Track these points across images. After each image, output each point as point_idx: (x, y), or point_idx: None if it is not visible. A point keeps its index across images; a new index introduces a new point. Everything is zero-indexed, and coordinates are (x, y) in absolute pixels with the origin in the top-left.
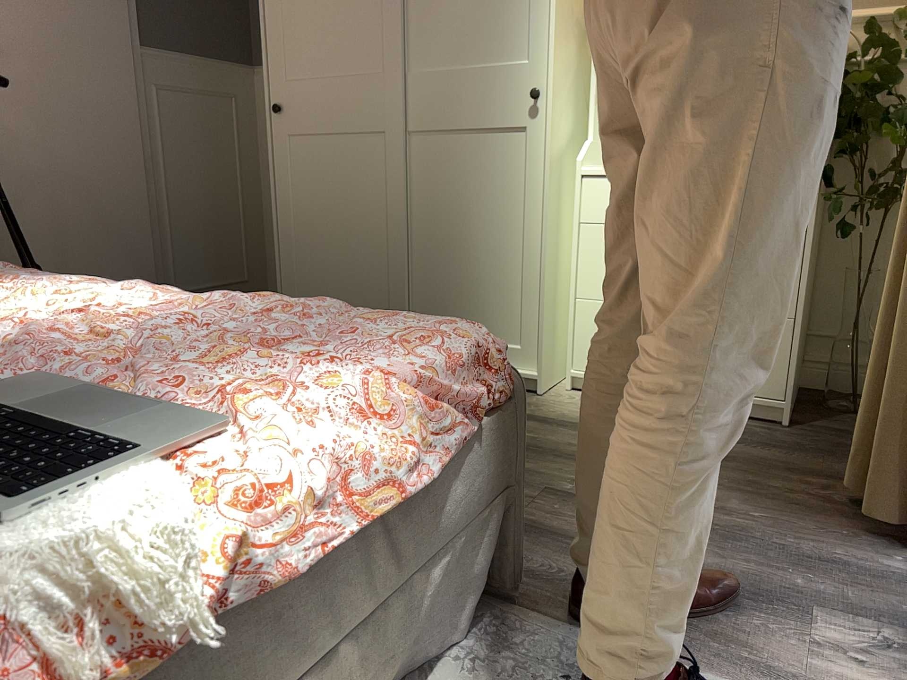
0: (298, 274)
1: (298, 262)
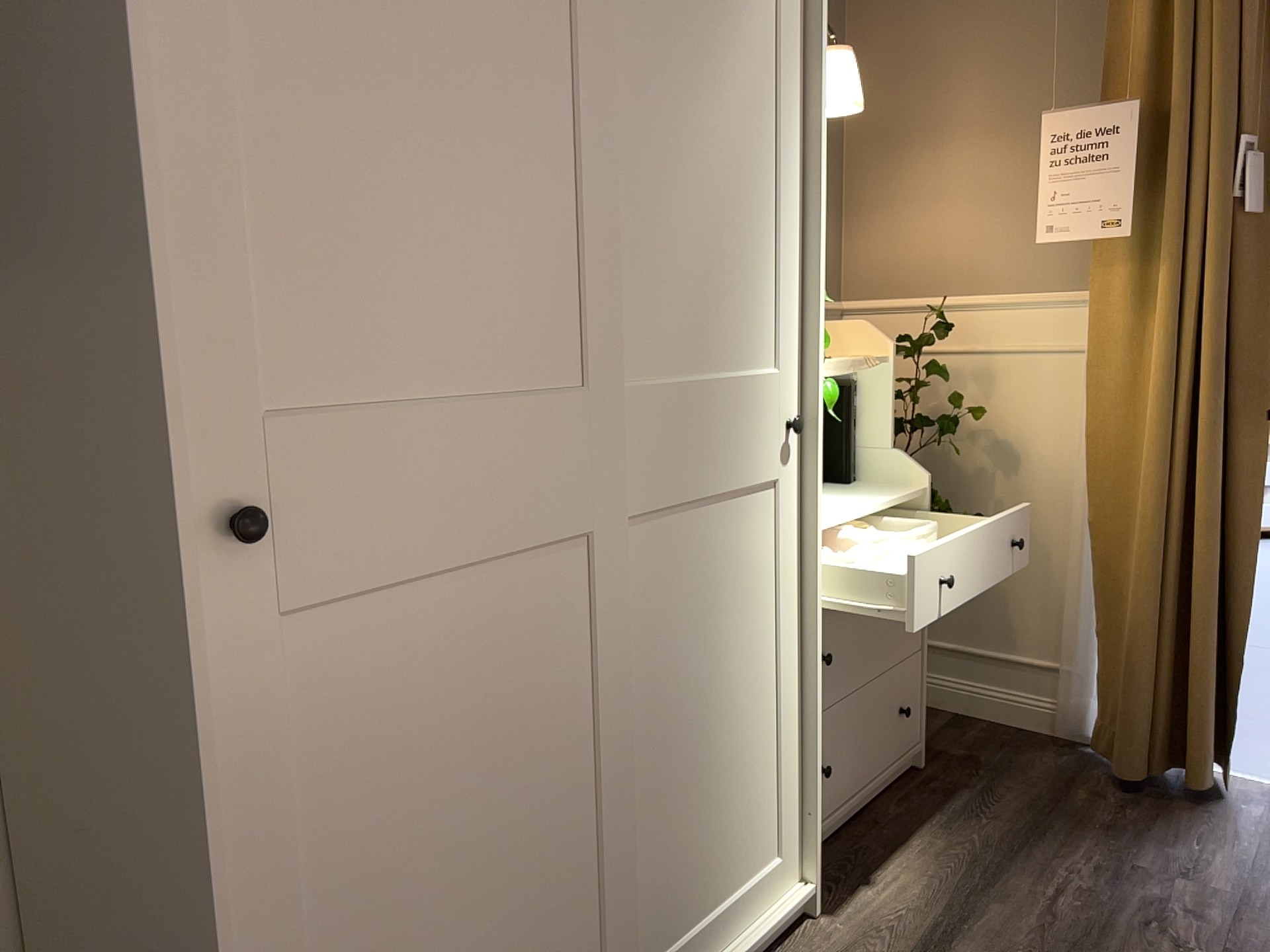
0: None
1: None
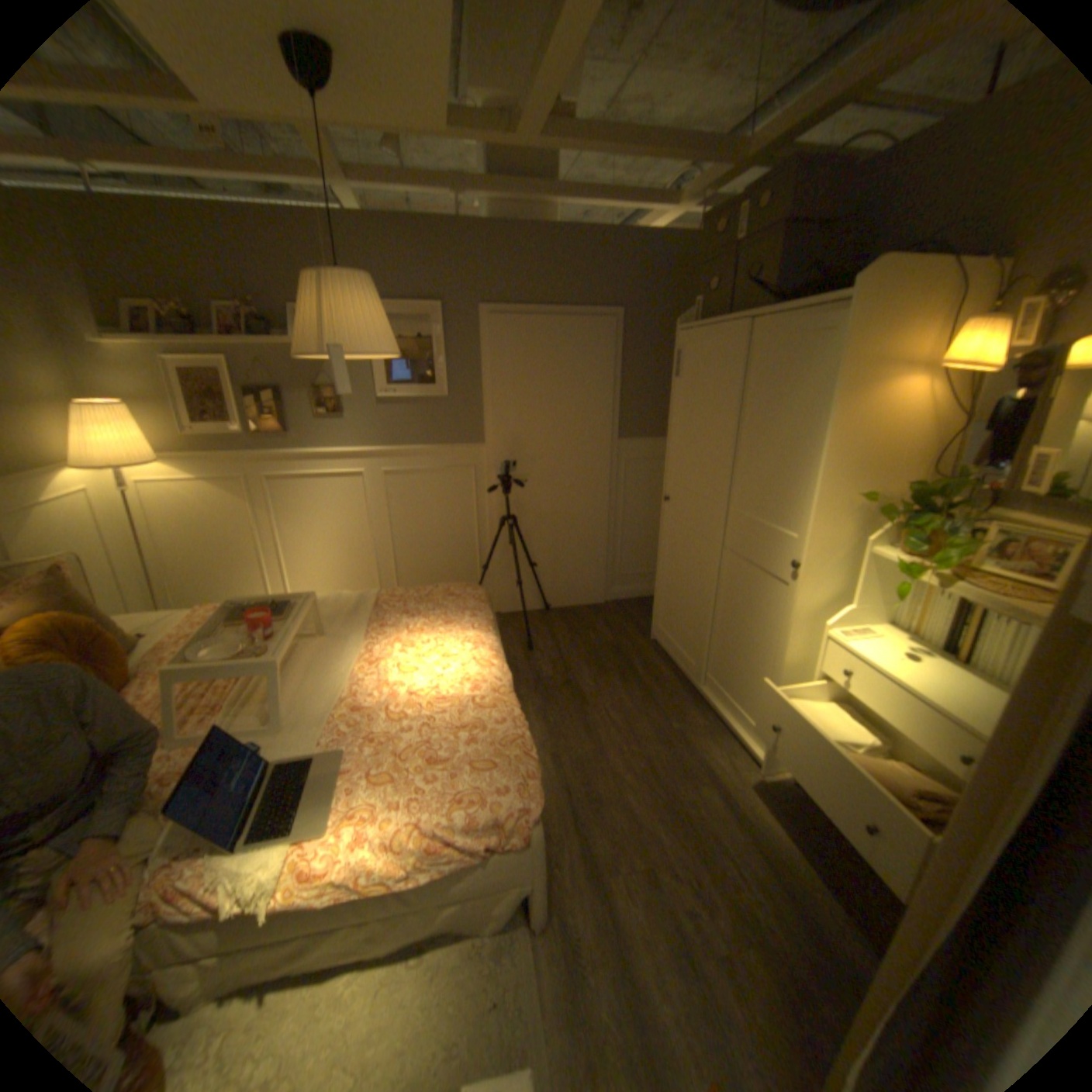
0: (664, 601)
1: (664, 593)
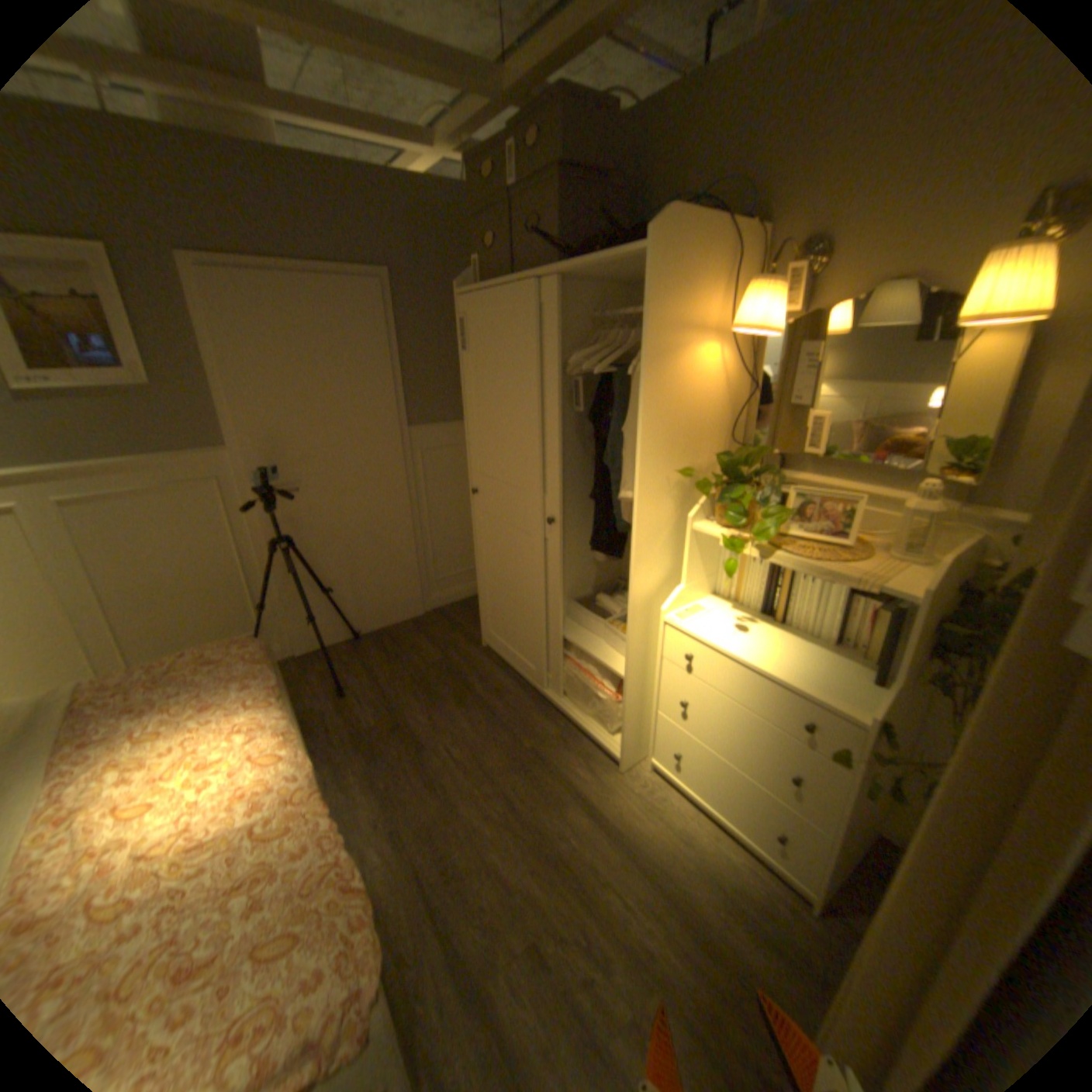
0: (490, 603)
1: (489, 595)
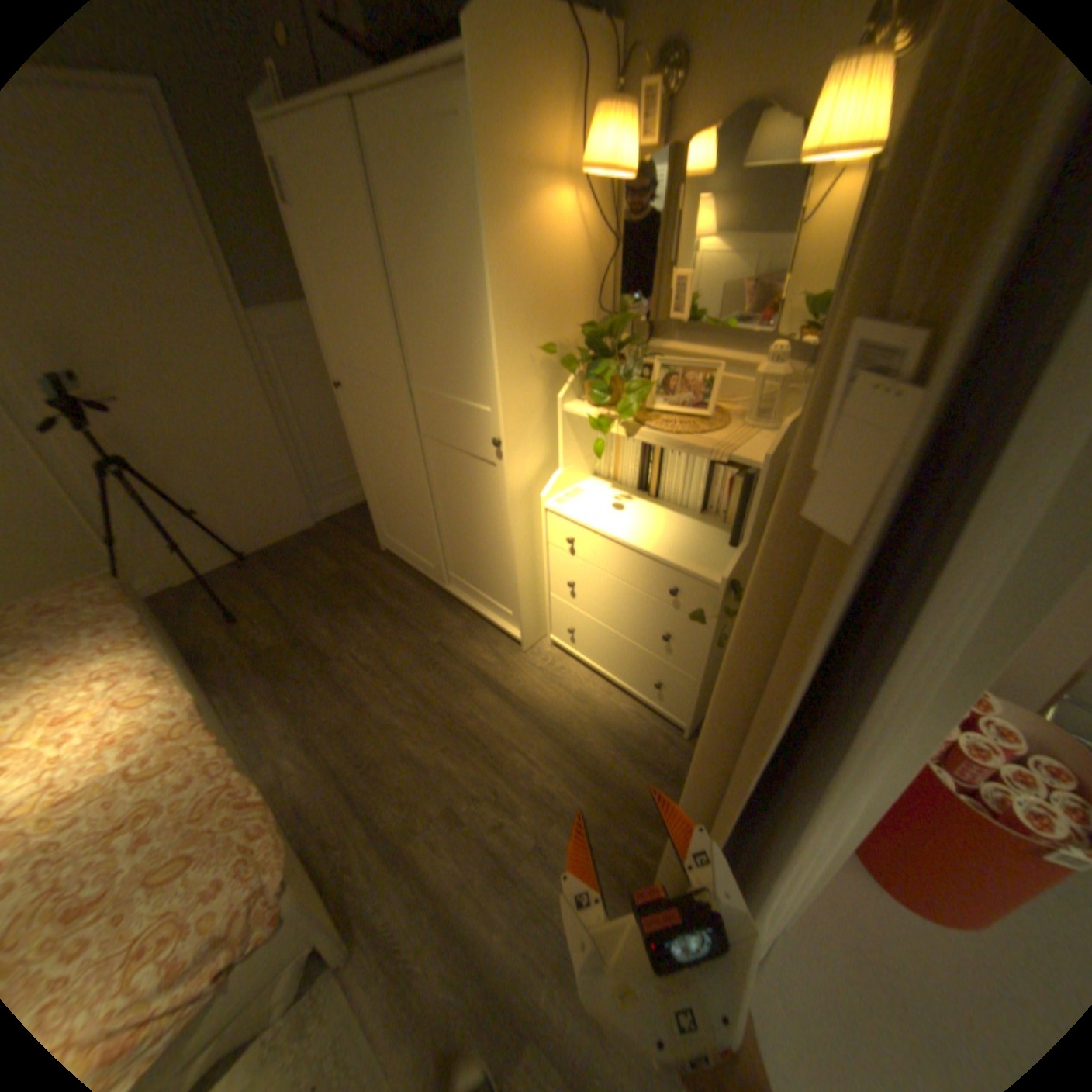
0: (381, 508)
1: (379, 500)
